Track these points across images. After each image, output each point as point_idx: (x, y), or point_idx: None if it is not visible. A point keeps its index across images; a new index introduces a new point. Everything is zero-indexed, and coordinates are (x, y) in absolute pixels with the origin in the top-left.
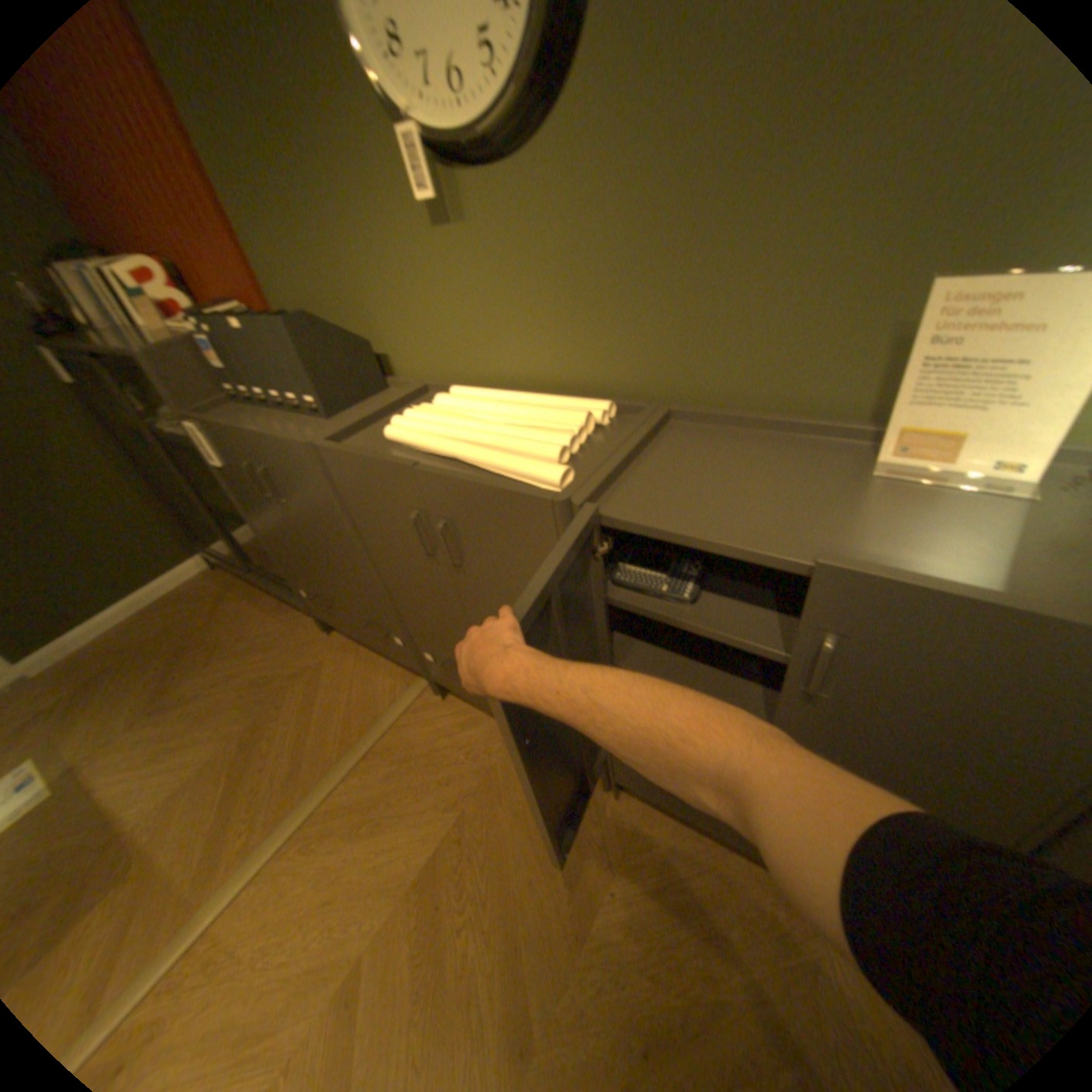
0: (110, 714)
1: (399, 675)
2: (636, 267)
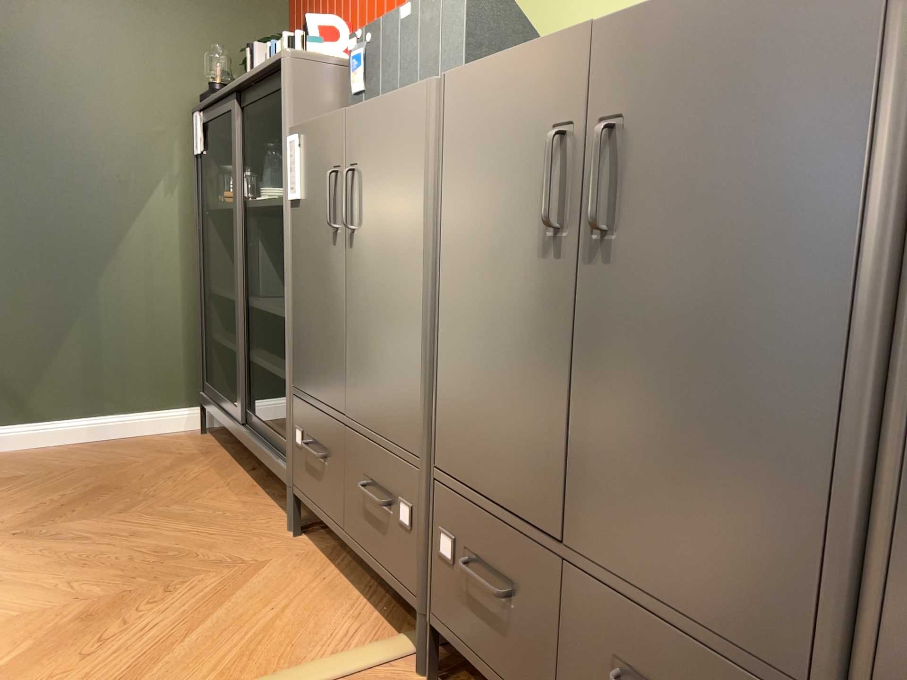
0: None
1: (369, 621)
2: None
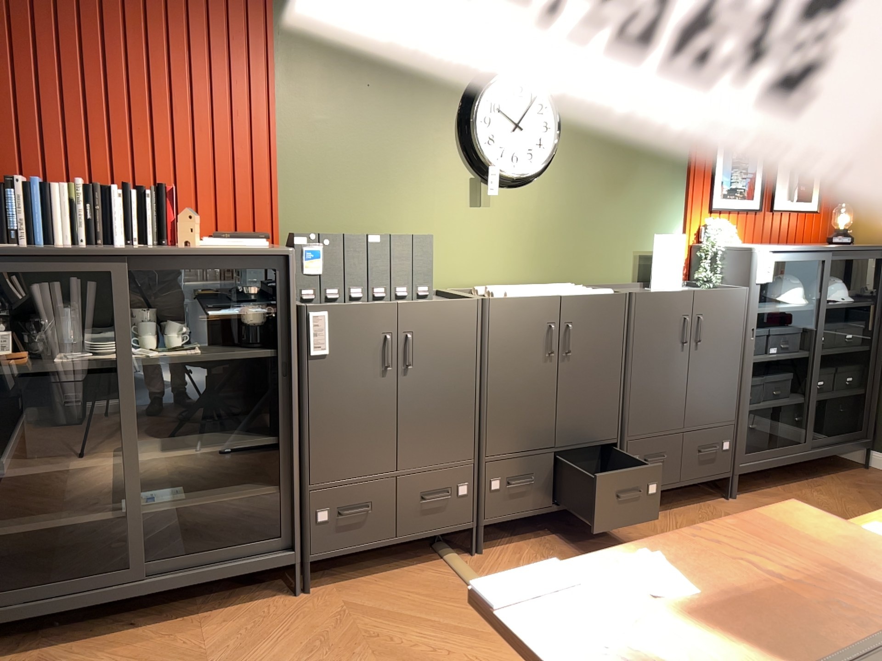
0: None
1: (425, 567)
2: (564, 231)
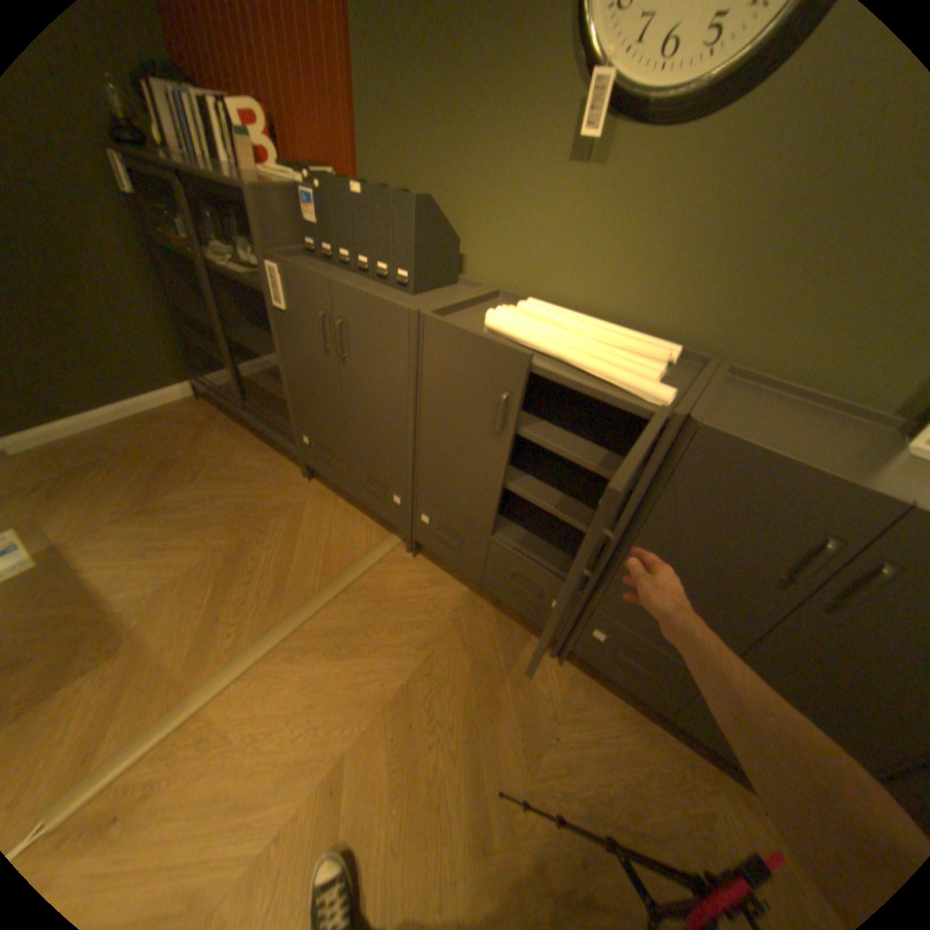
0: (97, 505)
1: (375, 528)
2: (752, 244)
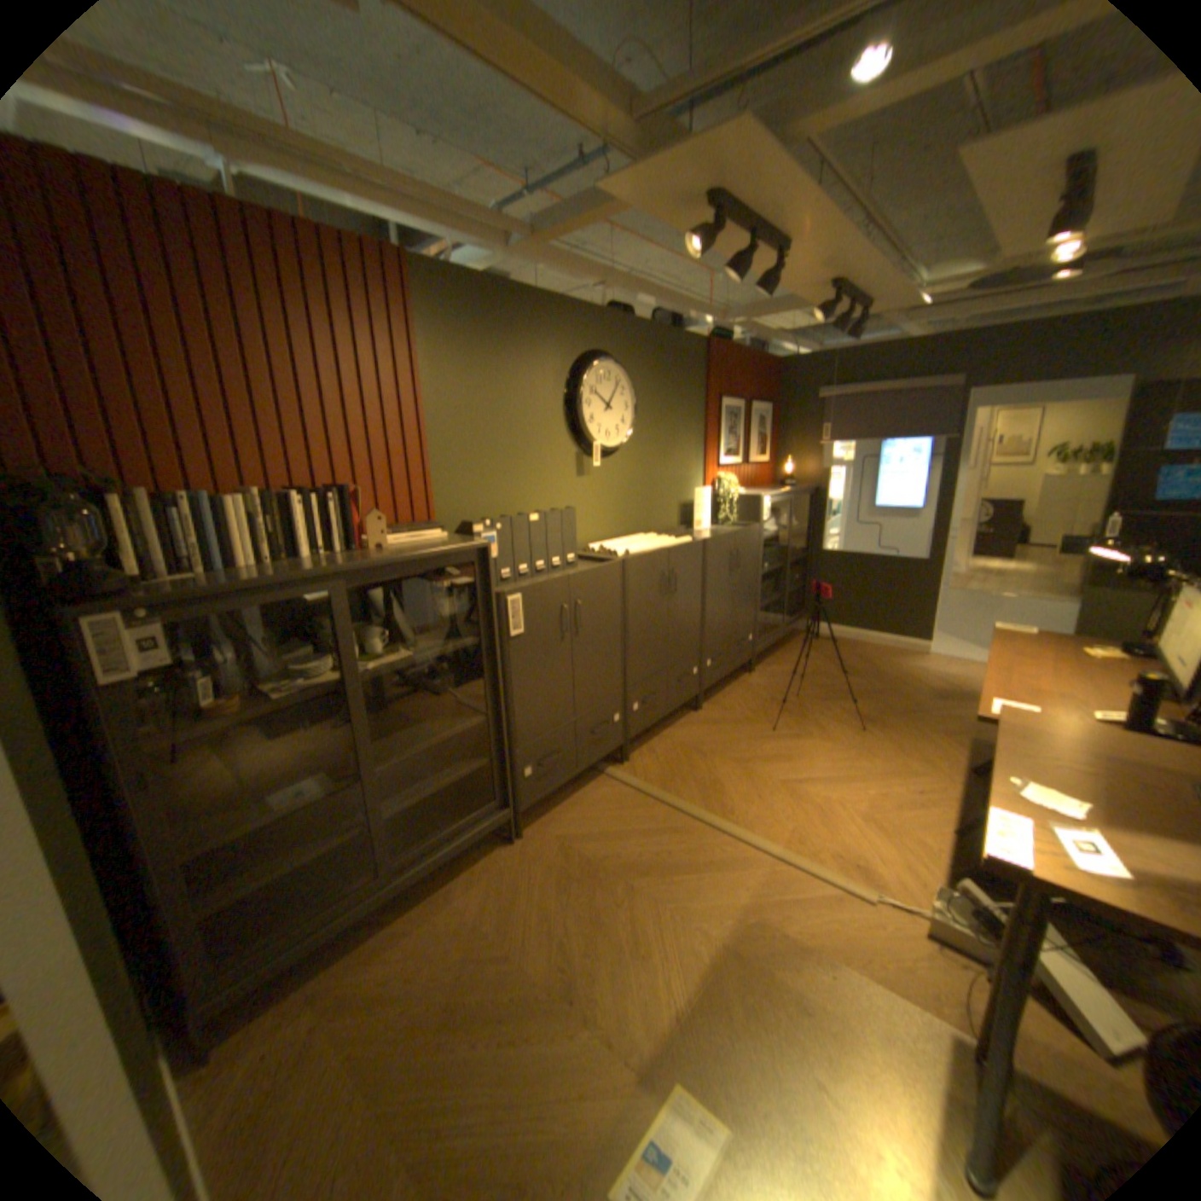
0: (547, 1084)
1: (596, 785)
2: (637, 492)
